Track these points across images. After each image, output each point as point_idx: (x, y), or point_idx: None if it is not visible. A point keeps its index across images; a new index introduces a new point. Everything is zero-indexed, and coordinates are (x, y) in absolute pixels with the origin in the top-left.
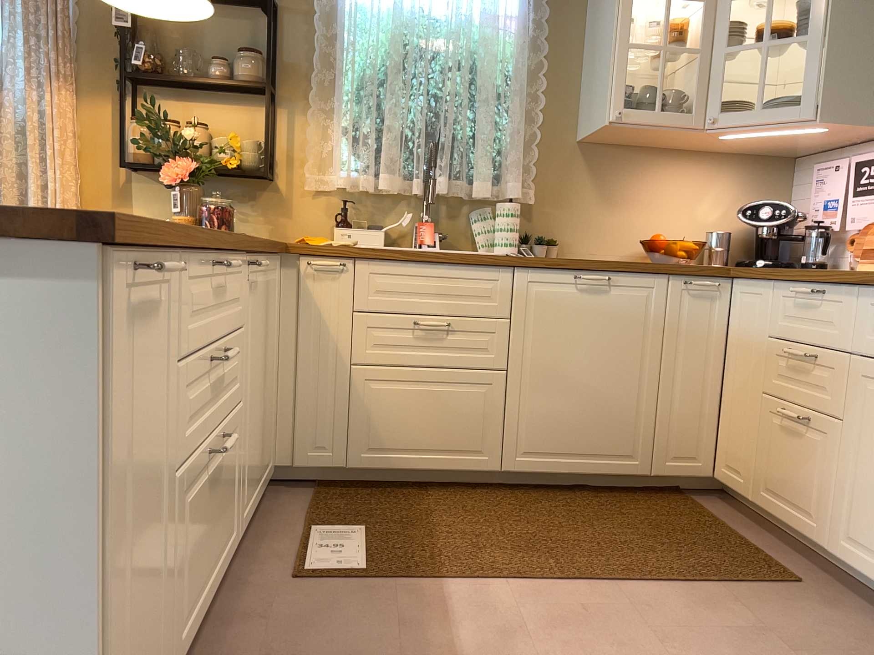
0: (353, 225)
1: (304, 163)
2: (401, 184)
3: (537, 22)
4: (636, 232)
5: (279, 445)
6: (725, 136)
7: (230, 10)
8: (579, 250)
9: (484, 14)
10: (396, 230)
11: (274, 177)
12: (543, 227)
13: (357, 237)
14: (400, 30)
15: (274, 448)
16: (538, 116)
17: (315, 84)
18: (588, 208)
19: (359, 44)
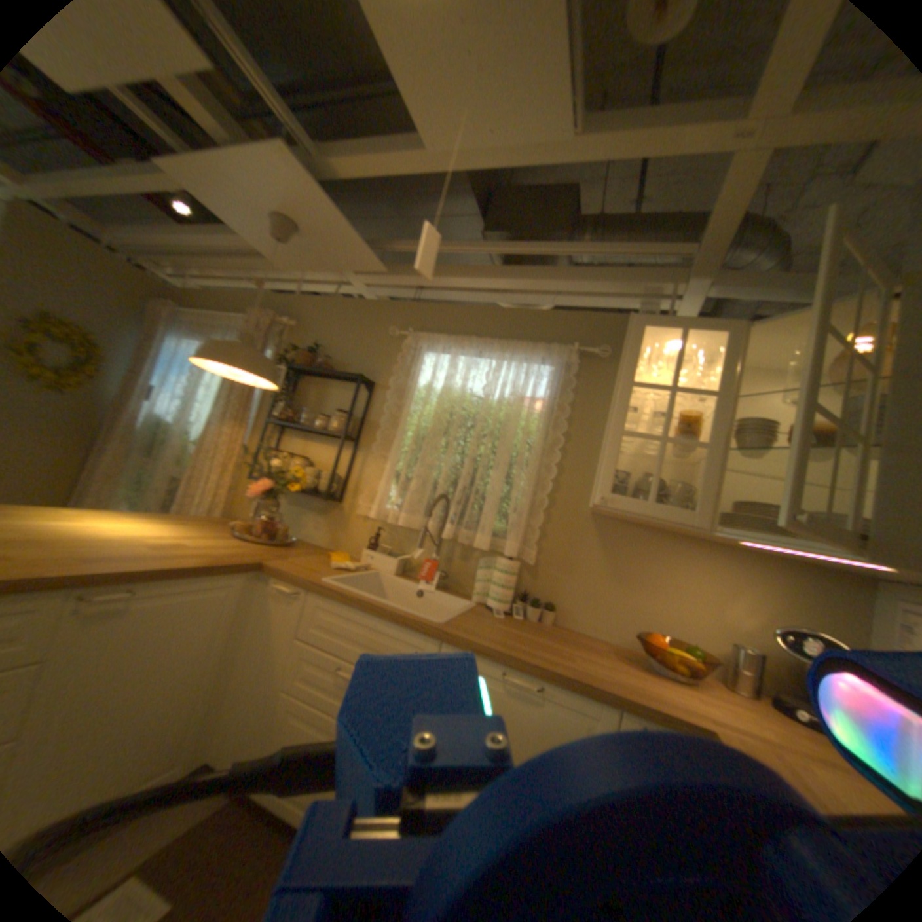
0: (384, 549)
1: (362, 494)
2: (420, 524)
3: (562, 405)
4: (646, 621)
5: (211, 747)
6: (746, 544)
7: (344, 384)
8: (579, 624)
9: (513, 396)
10: (415, 562)
11: (340, 501)
12: (544, 590)
13: (376, 562)
14: (444, 404)
15: (202, 749)
16: (550, 486)
17: (378, 438)
18: (594, 582)
19: (418, 412)
